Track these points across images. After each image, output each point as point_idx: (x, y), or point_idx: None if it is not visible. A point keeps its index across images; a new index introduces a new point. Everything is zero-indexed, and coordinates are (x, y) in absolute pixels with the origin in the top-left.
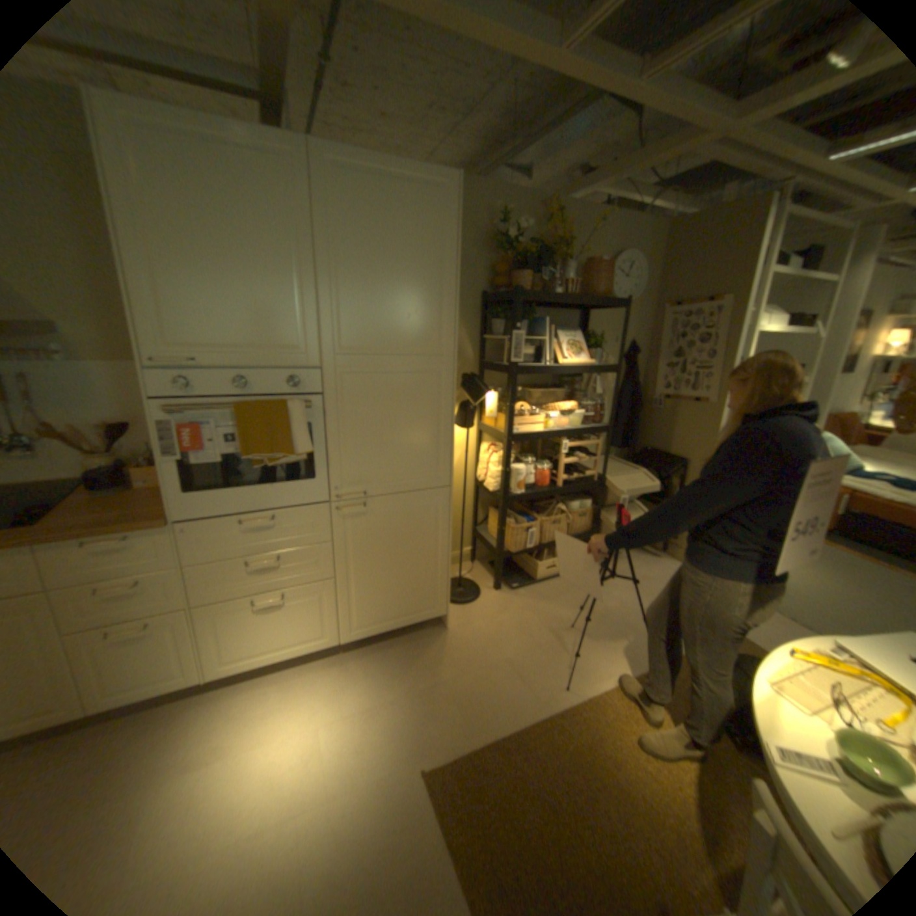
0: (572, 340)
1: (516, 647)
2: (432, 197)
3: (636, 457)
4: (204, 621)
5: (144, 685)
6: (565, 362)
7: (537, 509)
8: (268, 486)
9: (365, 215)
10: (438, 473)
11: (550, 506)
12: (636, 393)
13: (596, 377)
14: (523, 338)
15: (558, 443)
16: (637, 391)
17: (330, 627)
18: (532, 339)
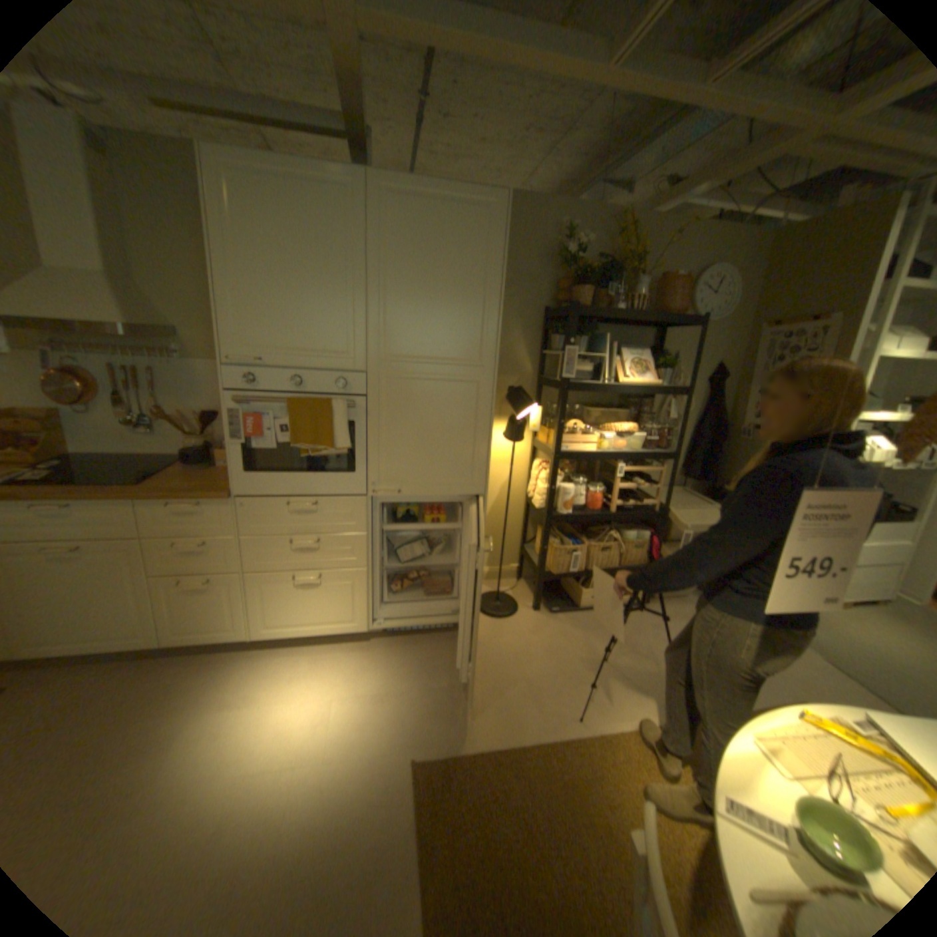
0: (638, 358)
1: (539, 669)
2: (479, 216)
3: (715, 492)
4: (254, 586)
5: (204, 632)
6: (626, 380)
7: (590, 534)
8: (314, 475)
9: (414, 235)
10: (473, 481)
11: (605, 532)
12: (721, 421)
13: (671, 400)
14: (581, 354)
15: (618, 467)
16: (723, 419)
17: (361, 613)
18: (594, 355)
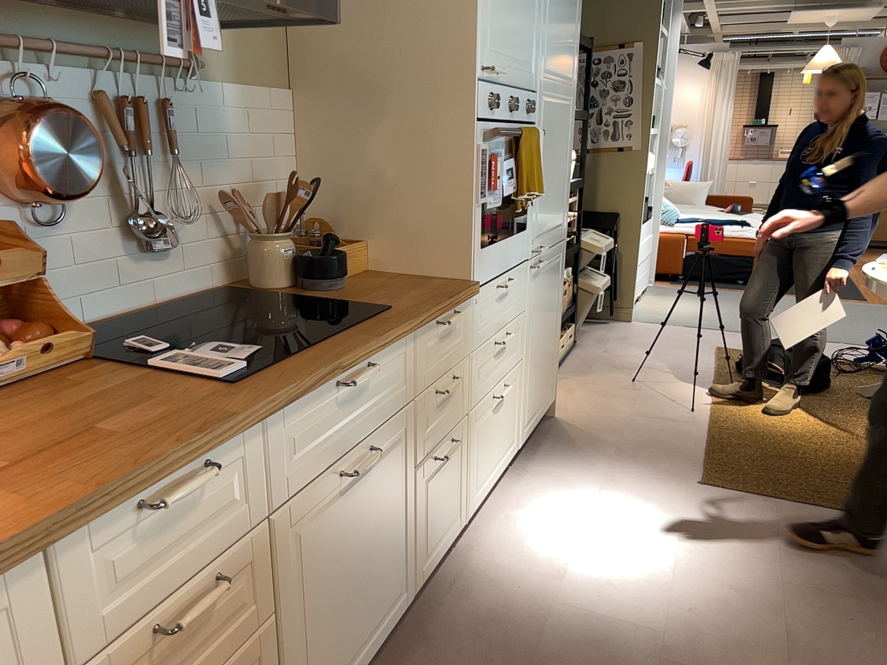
0: None
1: (621, 404)
2: None
3: None
4: (474, 427)
5: (443, 533)
6: None
7: None
8: (511, 238)
9: None
10: (563, 223)
11: None
12: None
13: None
14: None
15: None
16: None
17: (518, 424)
18: None
